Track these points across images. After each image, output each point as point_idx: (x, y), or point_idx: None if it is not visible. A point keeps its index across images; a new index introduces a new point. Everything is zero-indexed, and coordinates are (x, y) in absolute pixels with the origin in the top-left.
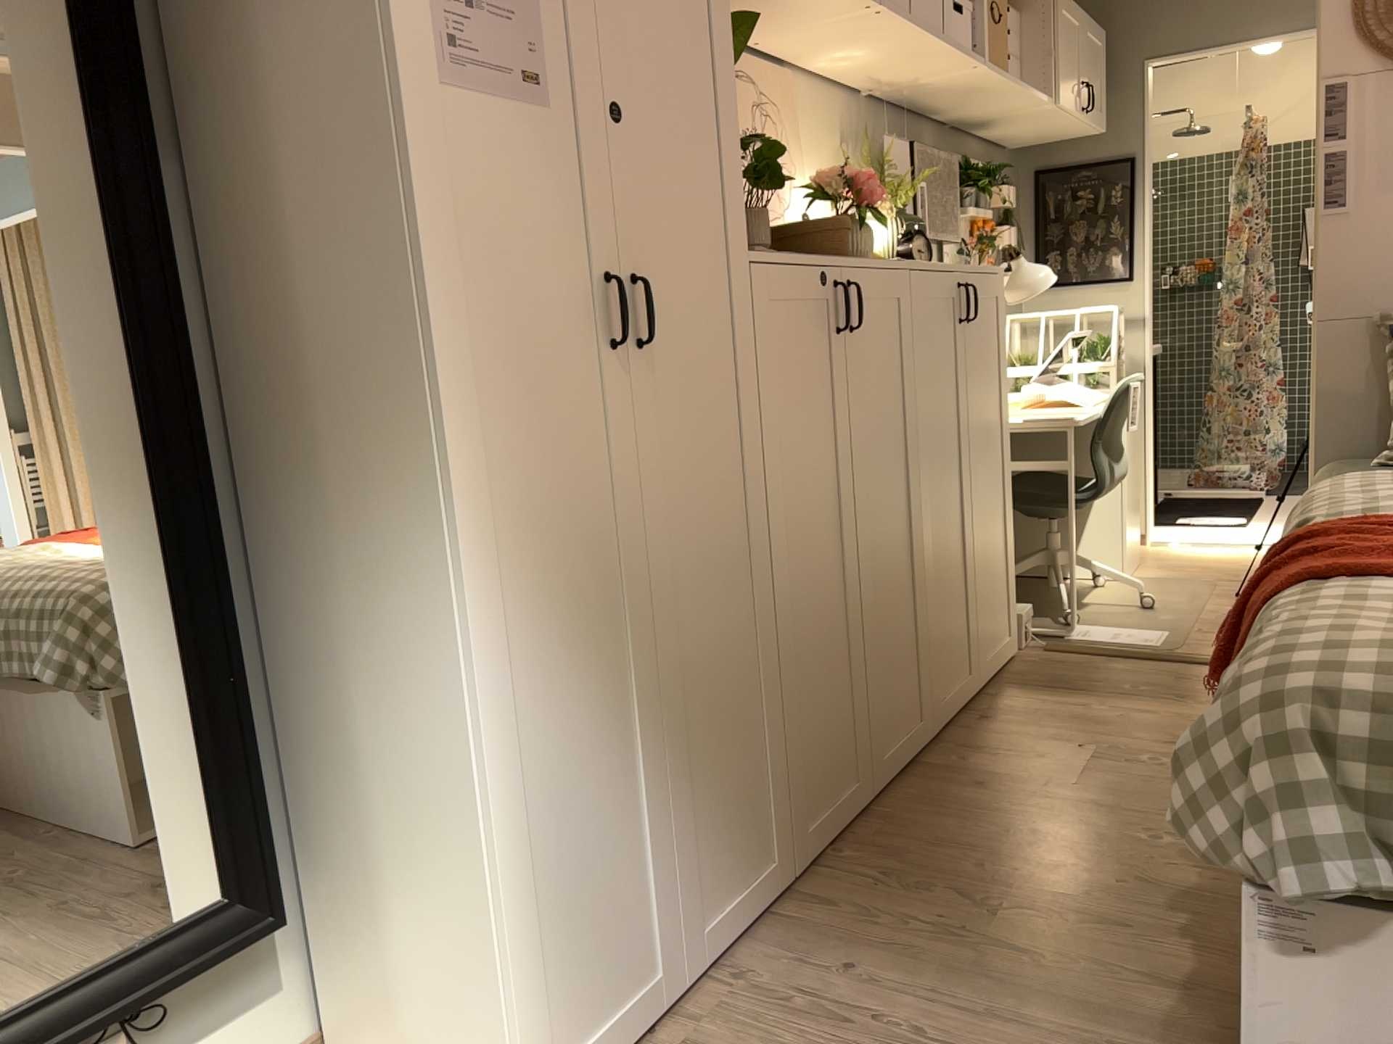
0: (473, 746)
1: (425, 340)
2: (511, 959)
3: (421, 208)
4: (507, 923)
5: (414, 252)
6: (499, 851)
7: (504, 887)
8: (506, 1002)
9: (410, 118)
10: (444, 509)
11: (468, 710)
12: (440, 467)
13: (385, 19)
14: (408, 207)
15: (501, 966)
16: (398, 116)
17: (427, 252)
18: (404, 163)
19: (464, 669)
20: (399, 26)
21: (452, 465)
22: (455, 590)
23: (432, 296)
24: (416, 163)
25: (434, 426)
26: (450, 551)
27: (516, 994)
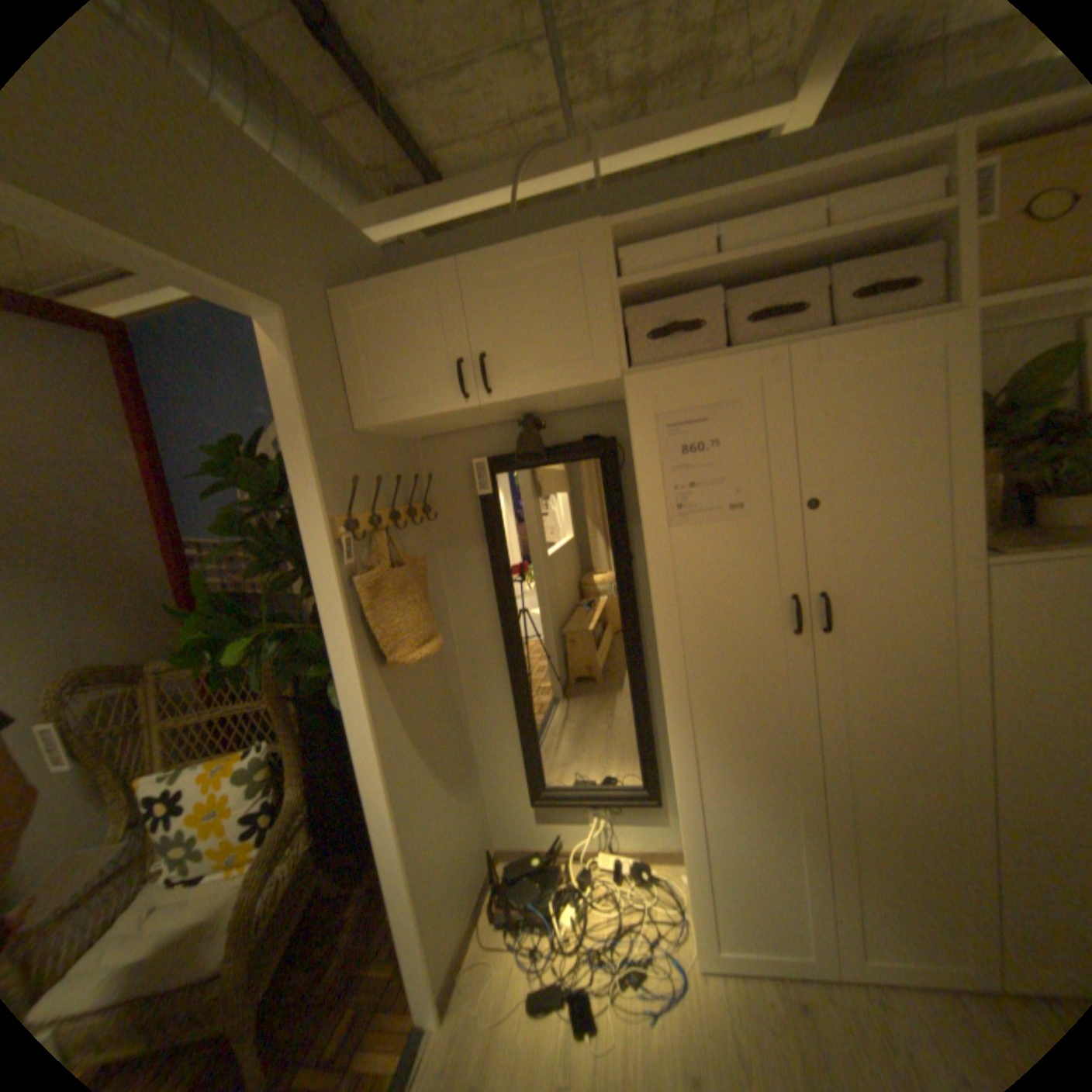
0: (679, 801)
1: (659, 638)
2: (698, 892)
3: (660, 585)
4: (697, 878)
5: (654, 604)
6: (693, 848)
7: (695, 863)
8: (694, 907)
9: (655, 549)
10: (667, 705)
11: (677, 786)
12: (665, 689)
13: (642, 513)
14: (652, 586)
15: (692, 892)
16: (648, 551)
17: (662, 603)
18: (650, 569)
19: (676, 770)
20: (651, 513)
21: (673, 688)
22: (671, 738)
23: (664, 620)
24: (658, 567)
25: (663, 672)
26: (669, 722)
27: (700, 907)
